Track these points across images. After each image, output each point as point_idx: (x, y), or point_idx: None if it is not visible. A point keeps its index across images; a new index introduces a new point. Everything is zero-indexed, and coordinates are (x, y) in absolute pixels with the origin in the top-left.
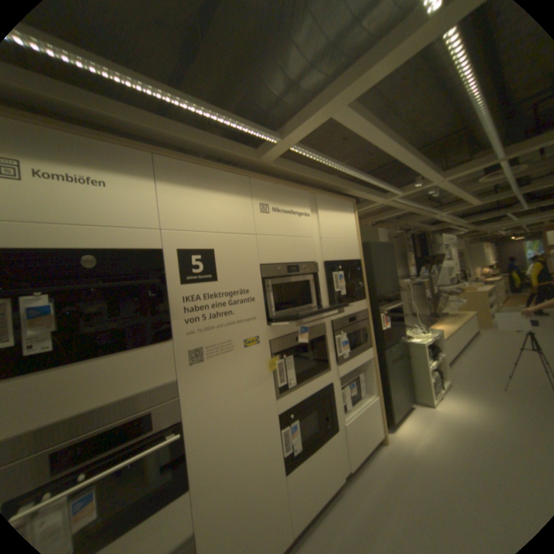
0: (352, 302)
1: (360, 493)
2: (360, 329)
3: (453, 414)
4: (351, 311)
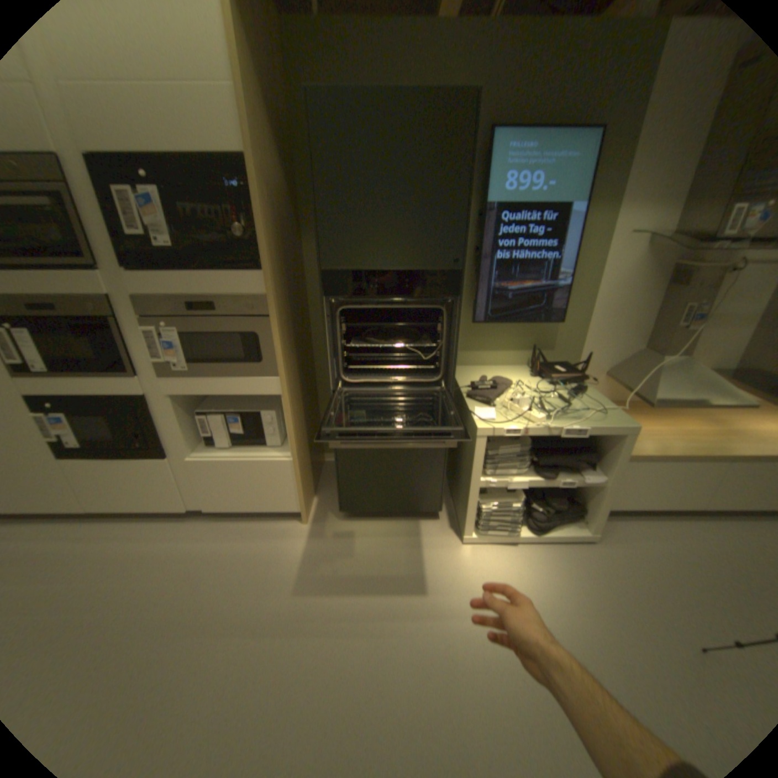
0: (205, 268)
1: (192, 534)
2: (229, 332)
3: (471, 575)
4: (195, 288)
